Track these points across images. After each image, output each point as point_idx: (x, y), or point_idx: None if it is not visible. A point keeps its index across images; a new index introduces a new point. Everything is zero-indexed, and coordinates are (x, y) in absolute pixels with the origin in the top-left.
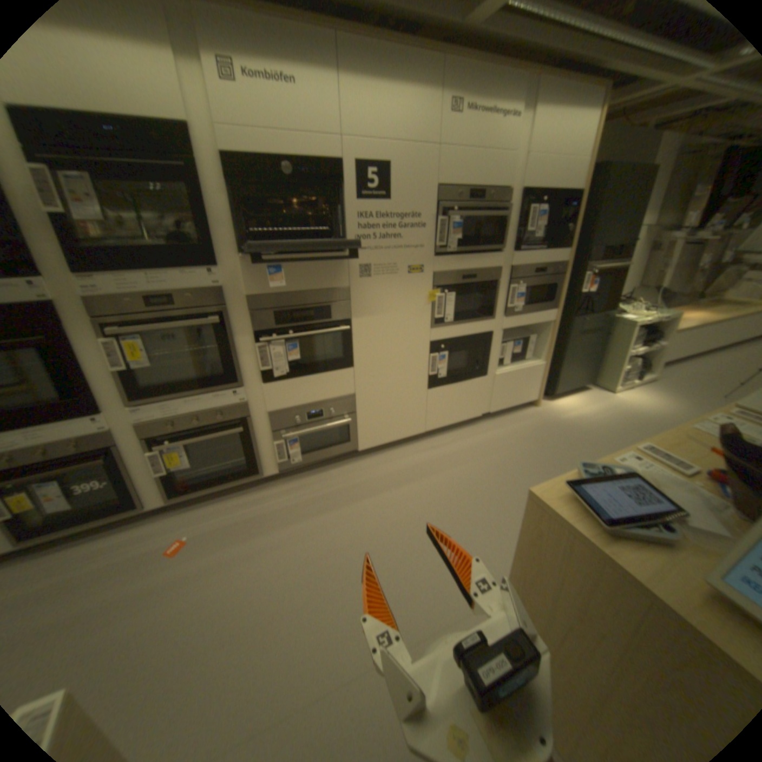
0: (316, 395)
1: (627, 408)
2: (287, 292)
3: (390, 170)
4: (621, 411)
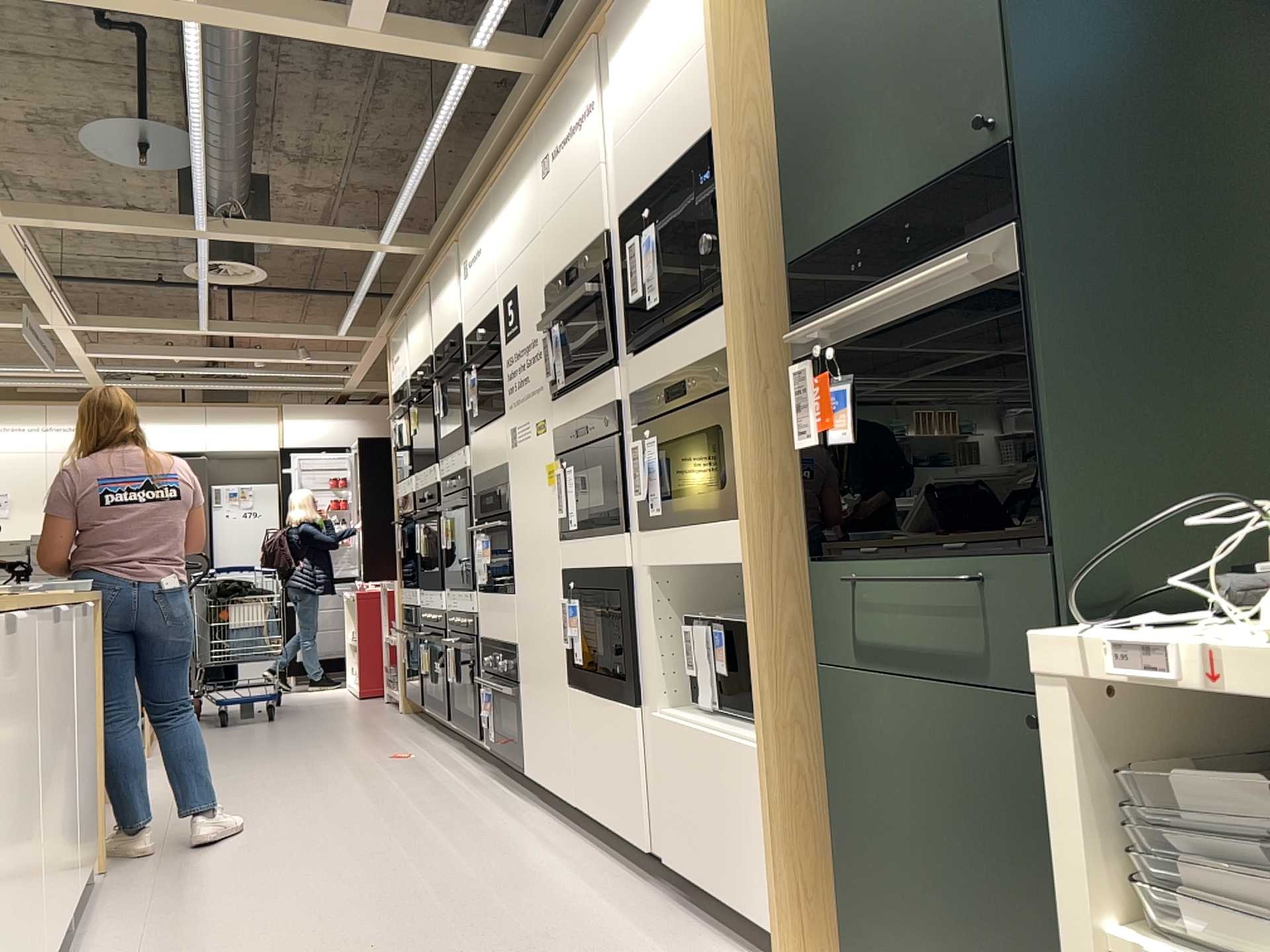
0: (498, 628)
1: None
2: (491, 471)
3: (517, 293)
4: None
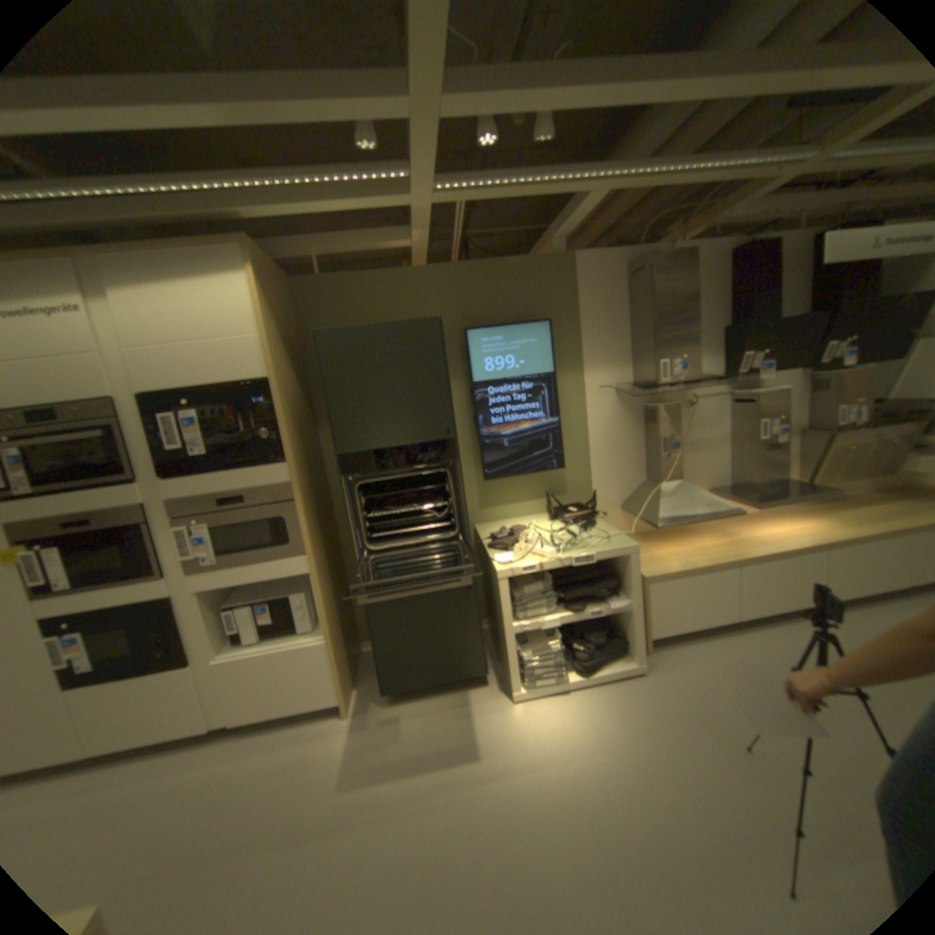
0: None
1: (492, 748)
2: None
3: None
4: (470, 756)
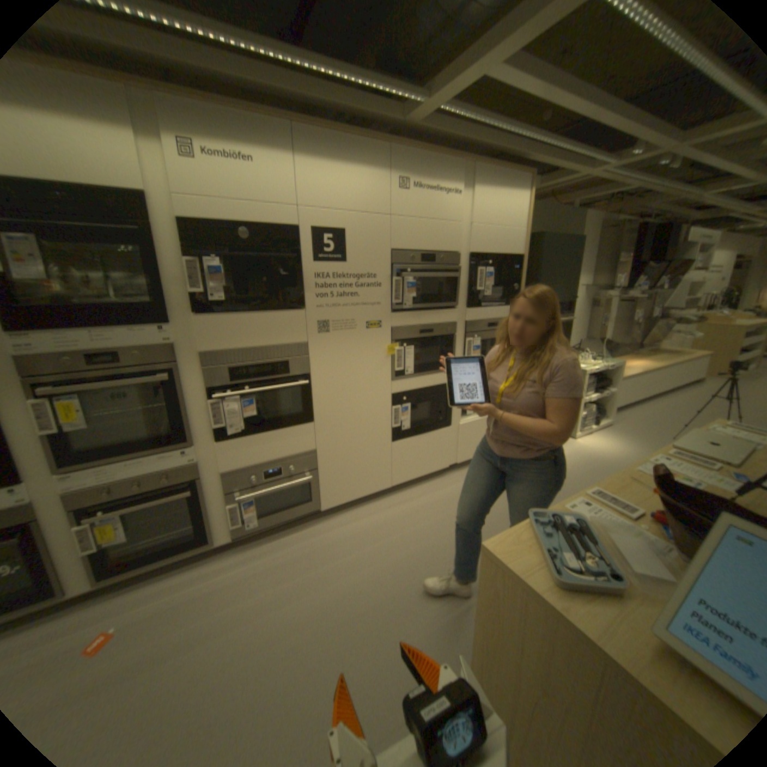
0: (273, 452)
1: (587, 453)
2: (242, 348)
3: (344, 236)
4: (582, 456)
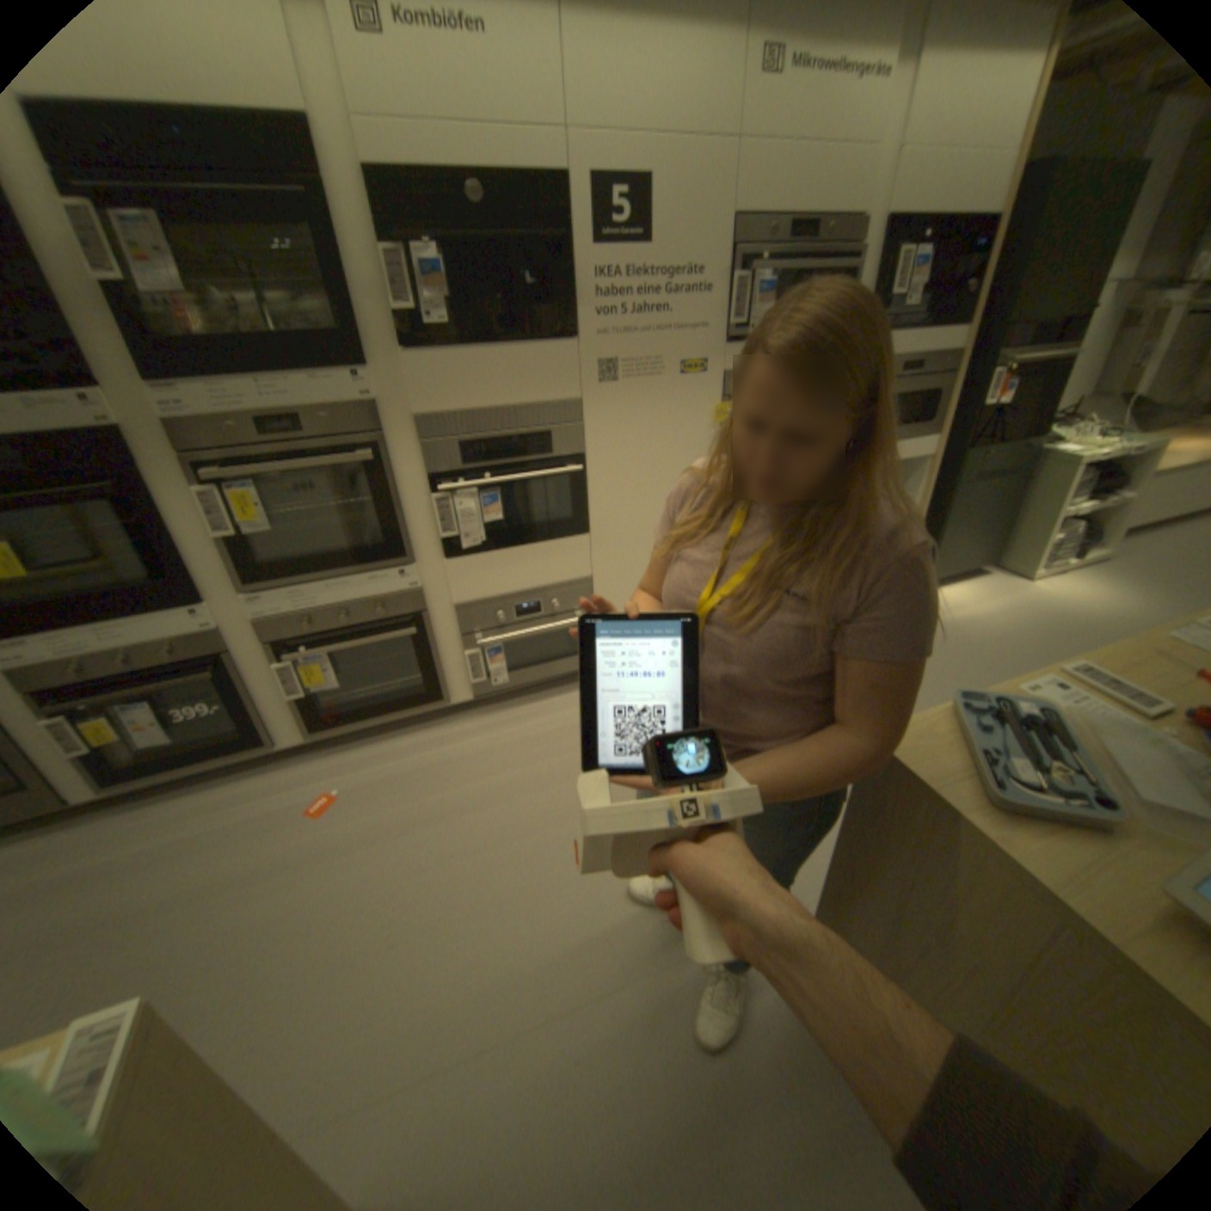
0: (528, 578)
1: (1051, 605)
2: (478, 409)
3: (649, 189)
4: (1040, 611)
